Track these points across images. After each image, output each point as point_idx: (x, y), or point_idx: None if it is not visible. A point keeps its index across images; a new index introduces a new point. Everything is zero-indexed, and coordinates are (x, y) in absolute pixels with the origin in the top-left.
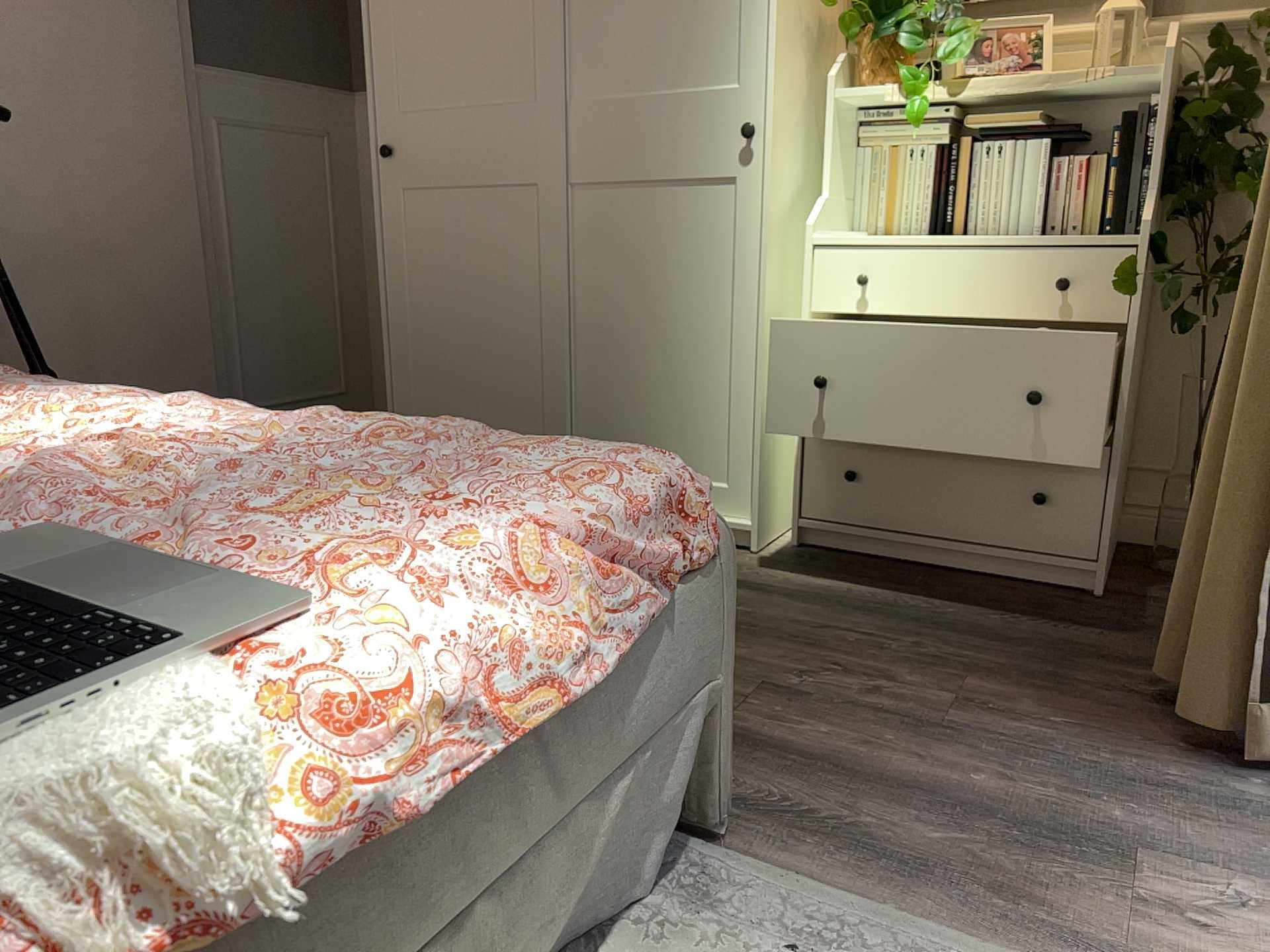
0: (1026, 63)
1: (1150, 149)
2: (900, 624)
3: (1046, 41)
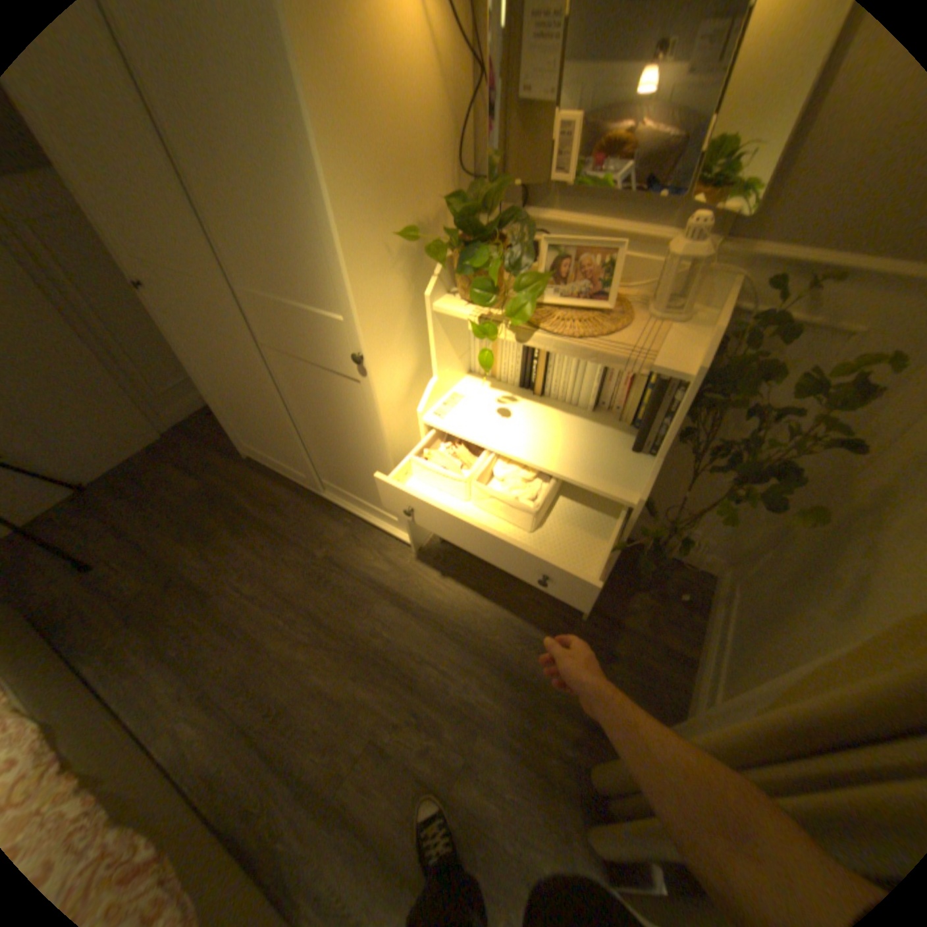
0: (596, 289)
1: (674, 407)
2: (465, 653)
3: (617, 268)
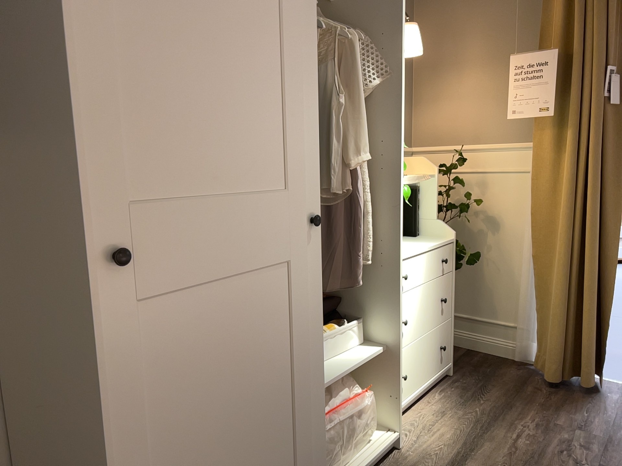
0: None
1: (417, 203)
2: (492, 420)
3: None
